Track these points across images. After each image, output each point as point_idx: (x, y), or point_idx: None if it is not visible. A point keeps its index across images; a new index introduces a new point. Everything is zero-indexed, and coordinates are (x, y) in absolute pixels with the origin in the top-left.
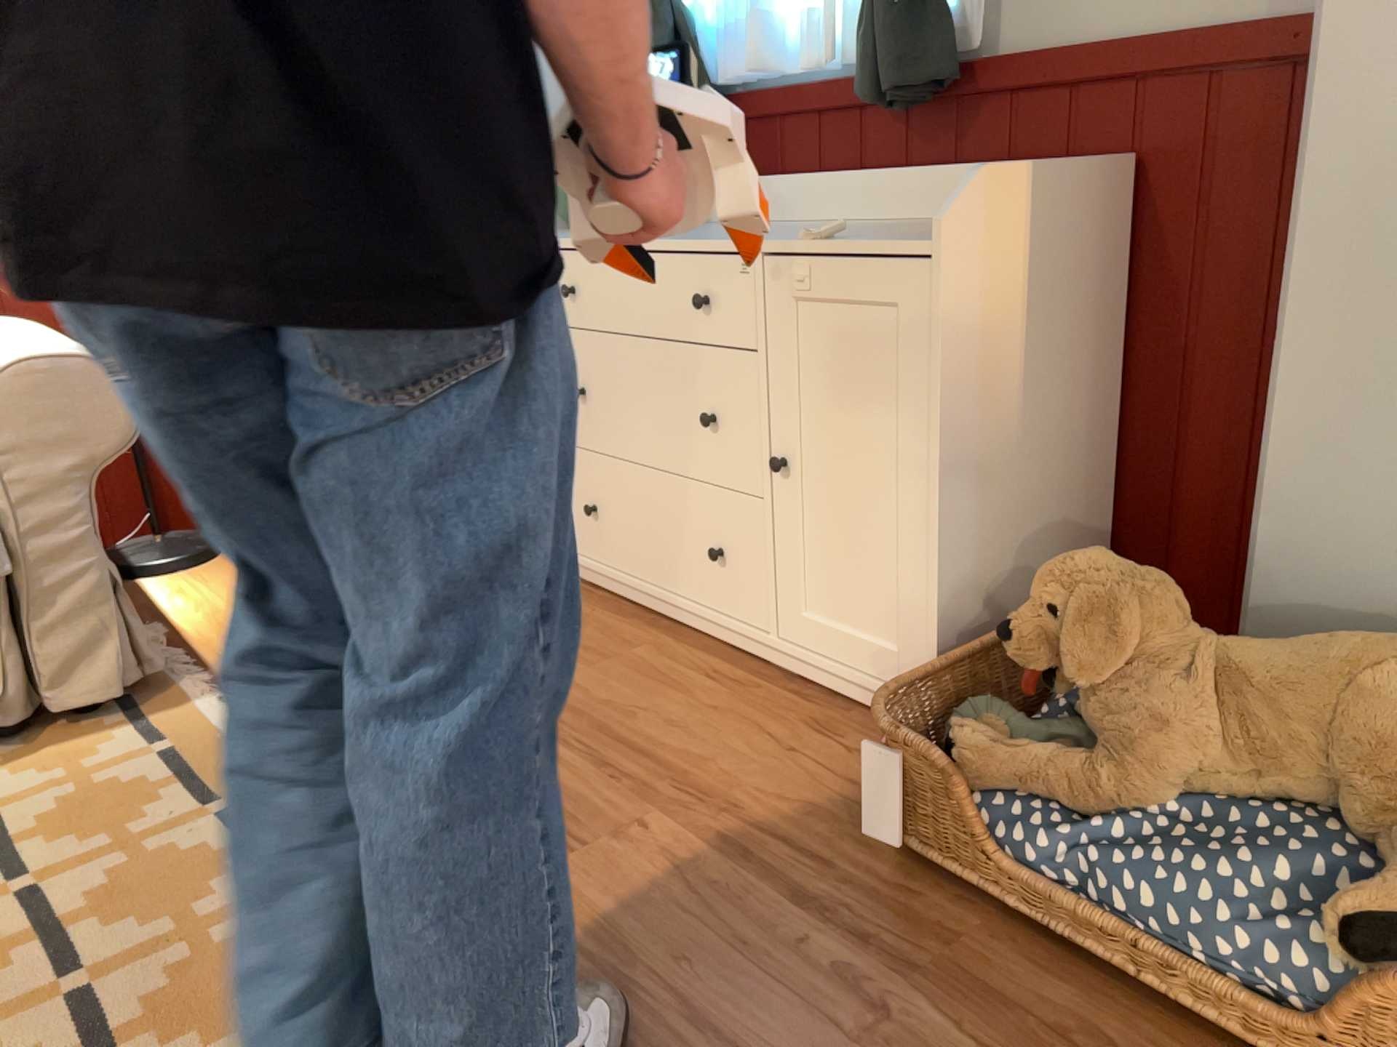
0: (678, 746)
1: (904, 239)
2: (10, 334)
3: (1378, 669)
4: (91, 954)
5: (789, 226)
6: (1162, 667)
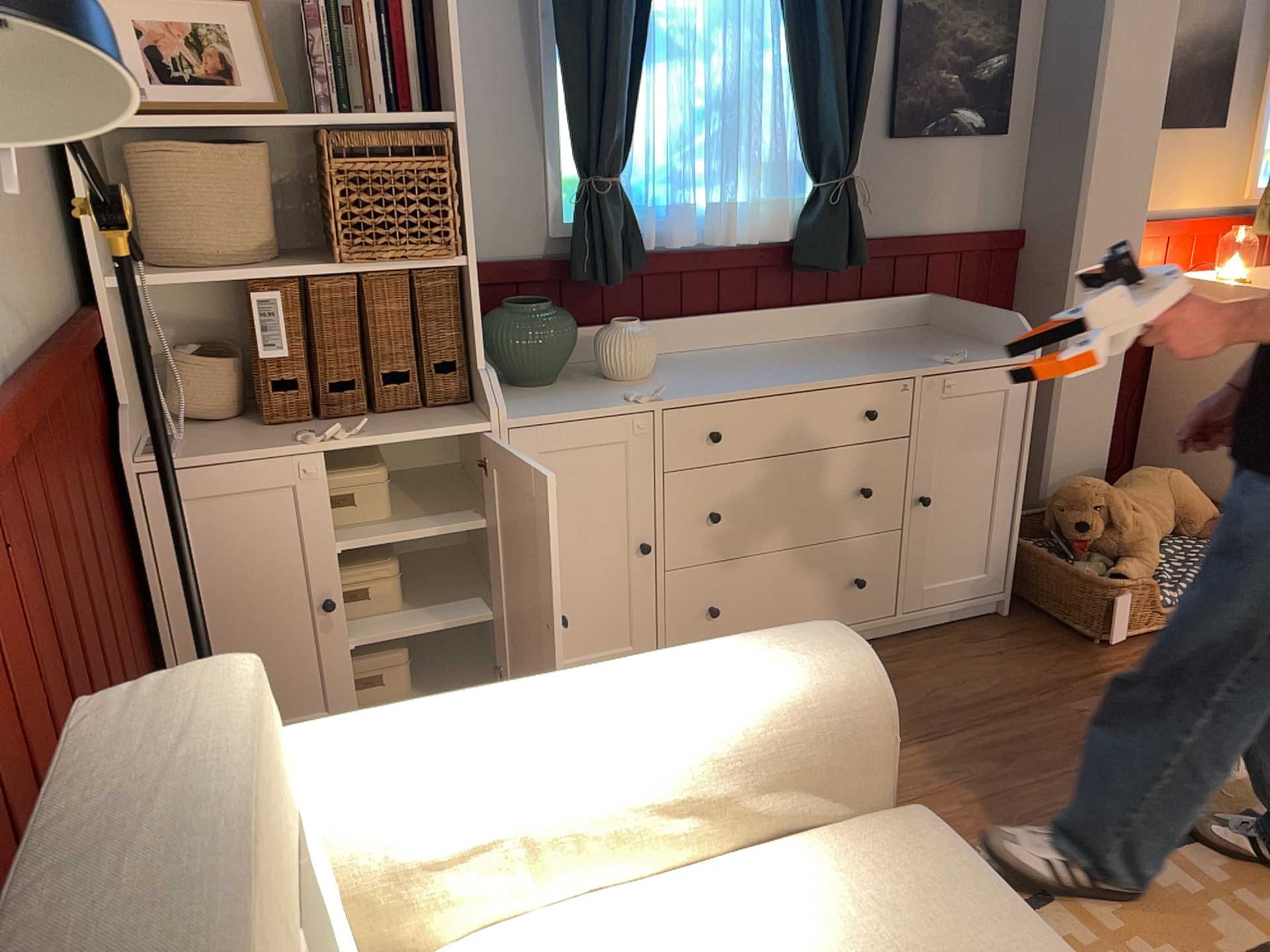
0: (987, 686)
1: (995, 354)
2: (526, 704)
3: (1168, 480)
4: (1256, 944)
5: (738, 351)
6: (1127, 512)
